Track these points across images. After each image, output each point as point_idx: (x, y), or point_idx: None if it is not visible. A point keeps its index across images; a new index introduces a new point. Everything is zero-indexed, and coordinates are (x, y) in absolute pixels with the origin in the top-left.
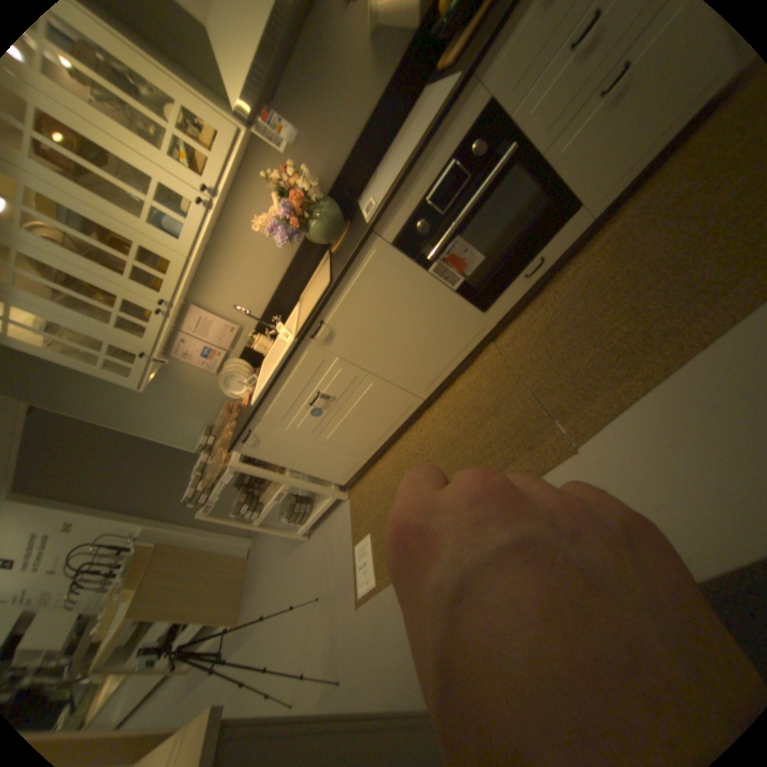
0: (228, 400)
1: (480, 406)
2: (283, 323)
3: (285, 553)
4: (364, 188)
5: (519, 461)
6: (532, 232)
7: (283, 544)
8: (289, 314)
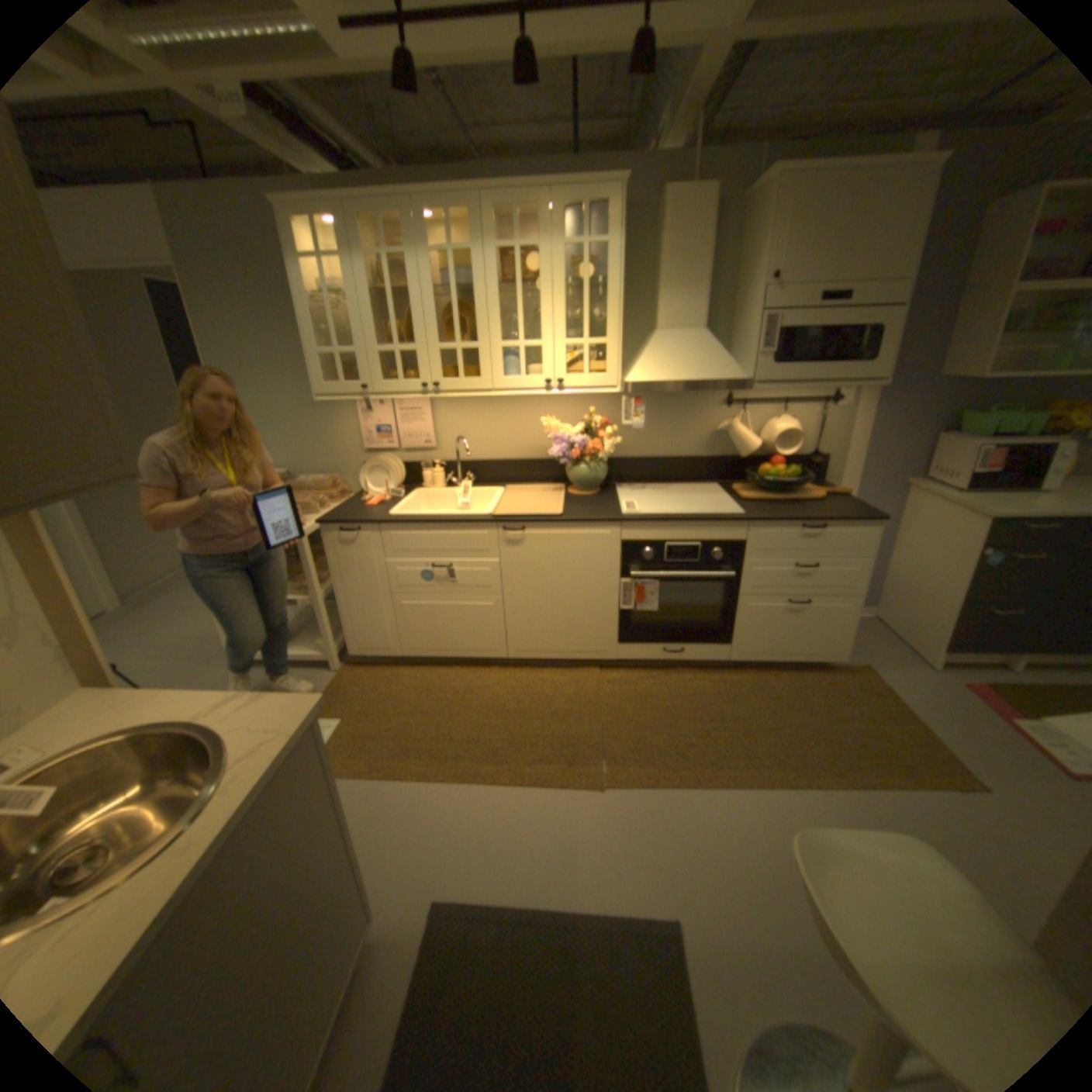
0: (338, 476)
1: (550, 704)
2: (471, 485)
3: (176, 659)
4: (626, 483)
5: (553, 767)
6: (693, 628)
7: (182, 648)
8: (479, 484)
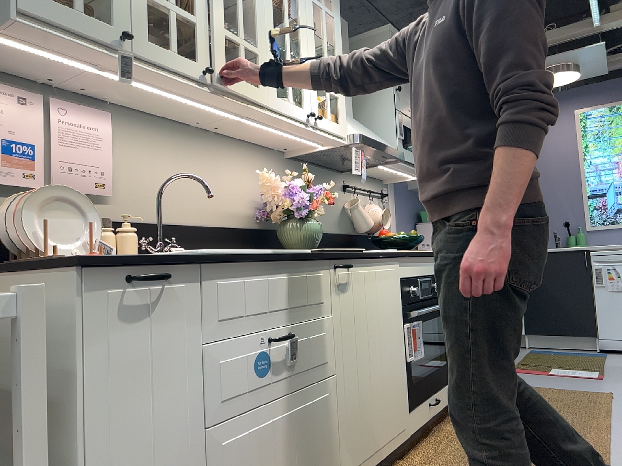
0: None
1: None
2: None
3: None
4: None
5: None
6: (437, 370)
7: None
8: None
